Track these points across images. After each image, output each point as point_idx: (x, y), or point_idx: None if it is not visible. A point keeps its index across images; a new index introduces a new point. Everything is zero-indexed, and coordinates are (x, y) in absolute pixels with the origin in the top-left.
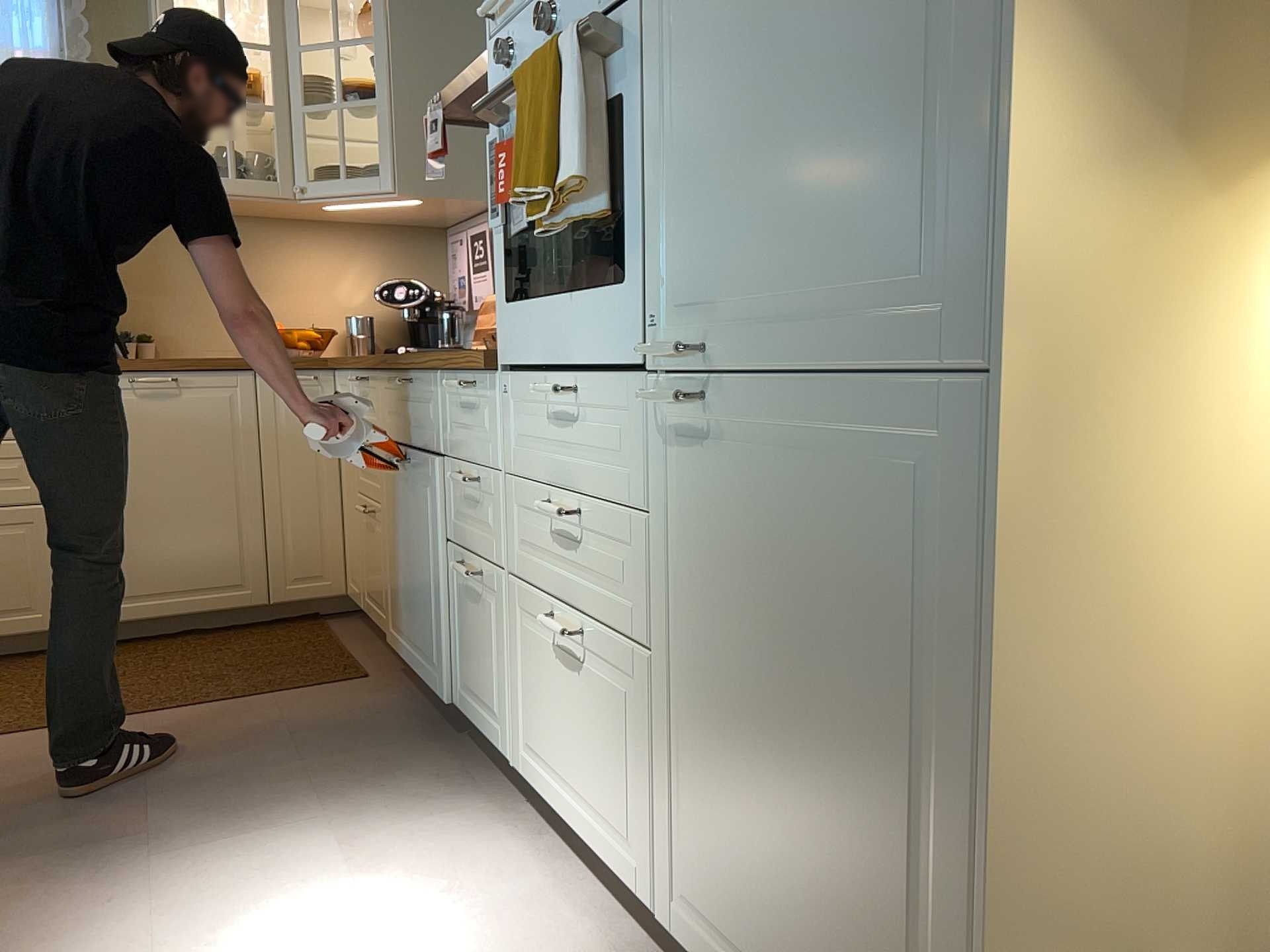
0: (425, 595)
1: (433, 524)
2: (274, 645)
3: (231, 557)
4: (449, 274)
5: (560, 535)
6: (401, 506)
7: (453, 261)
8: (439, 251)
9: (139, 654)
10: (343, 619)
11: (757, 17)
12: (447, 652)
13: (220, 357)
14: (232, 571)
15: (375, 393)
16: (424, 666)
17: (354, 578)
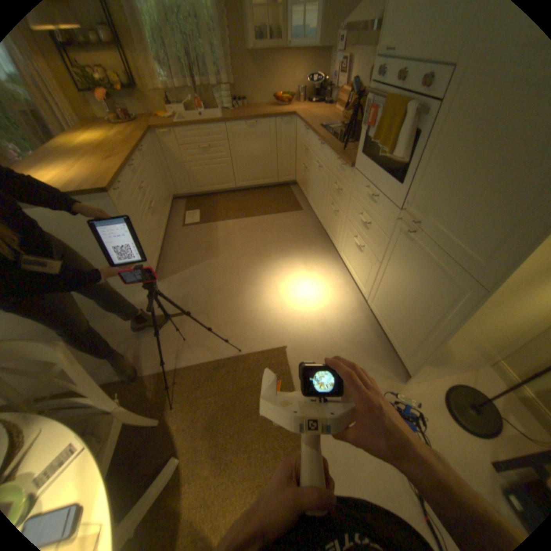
0: (319, 201)
1: (324, 187)
2: (279, 195)
3: (269, 171)
4: (330, 66)
5: (361, 221)
6: (315, 175)
7: (332, 62)
8: (328, 56)
9: (251, 195)
10: (293, 186)
11: (469, 153)
12: (323, 218)
13: (262, 103)
14: (269, 175)
15: (310, 137)
16: (316, 215)
17: (297, 179)
